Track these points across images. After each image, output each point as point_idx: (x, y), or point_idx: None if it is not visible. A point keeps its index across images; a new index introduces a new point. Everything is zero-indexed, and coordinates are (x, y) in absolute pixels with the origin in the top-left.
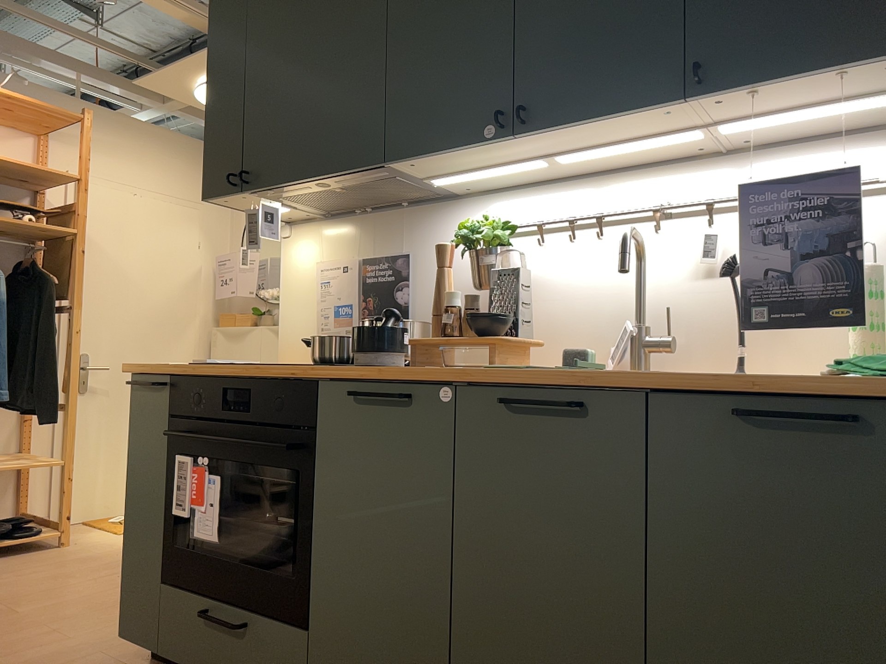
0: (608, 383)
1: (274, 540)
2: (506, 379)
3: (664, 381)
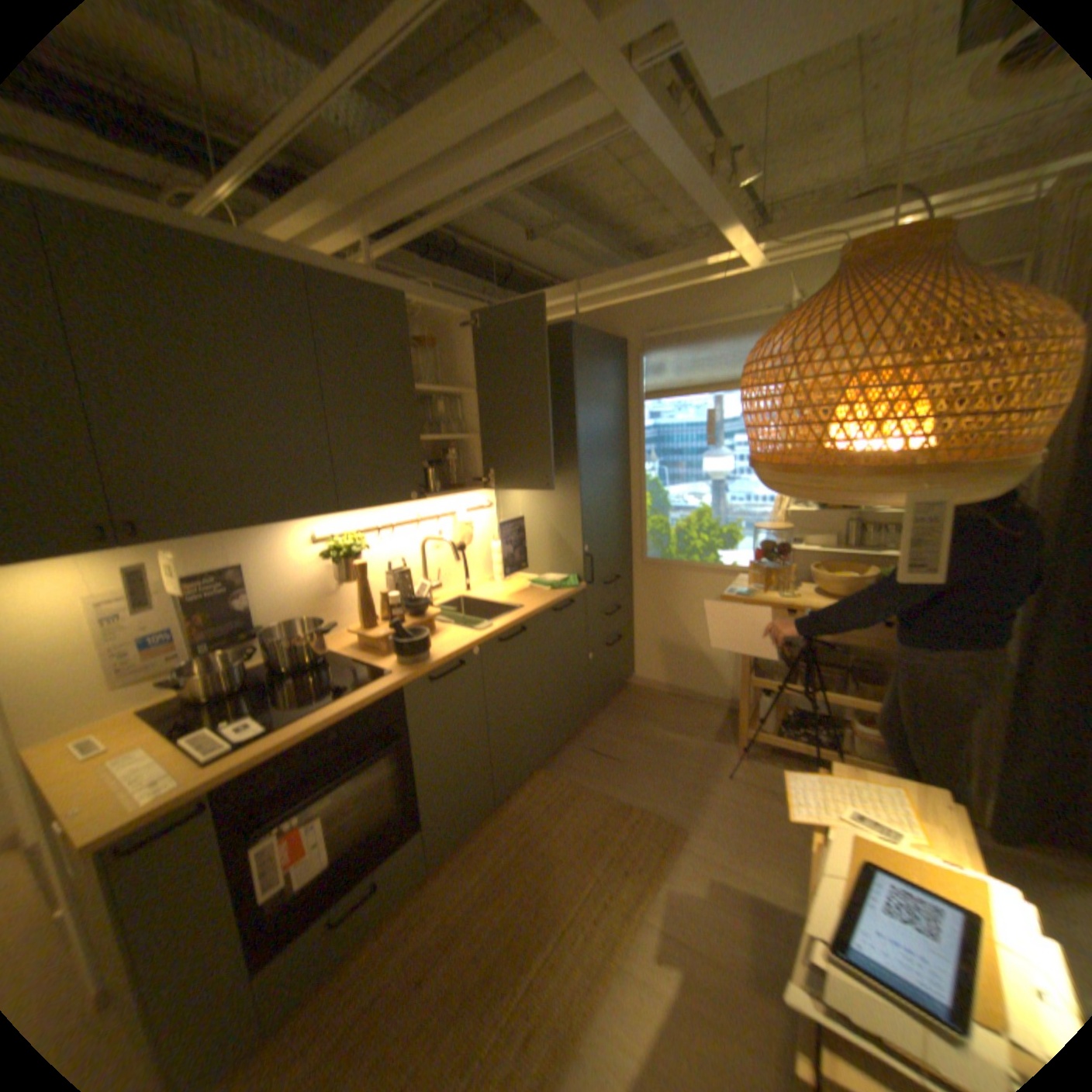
0: (529, 617)
1: (363, 819)
2: (500, 632)
3: (542, 609)
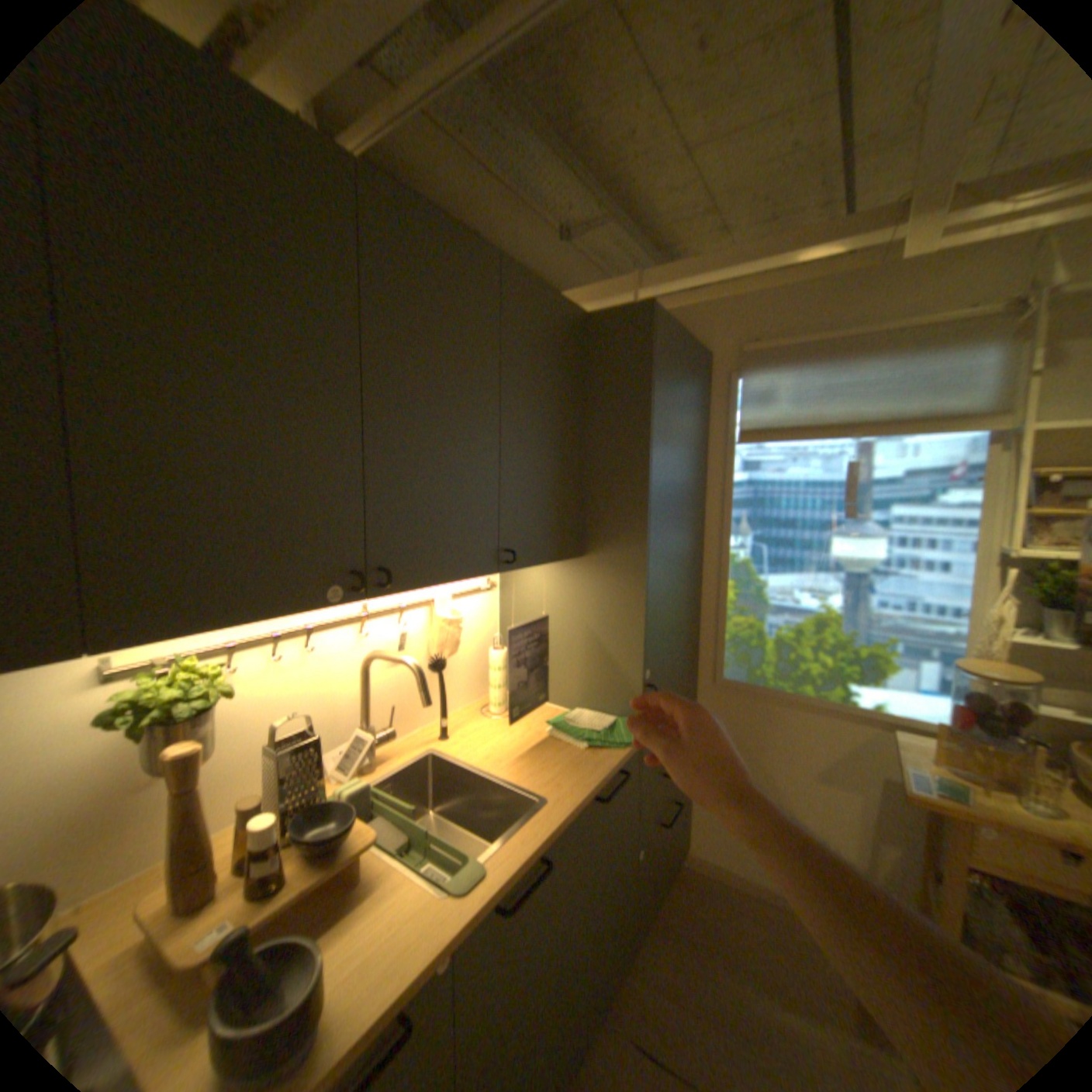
0: (558, 832)
1: None
2: (503, 891)
3: (581, 808)
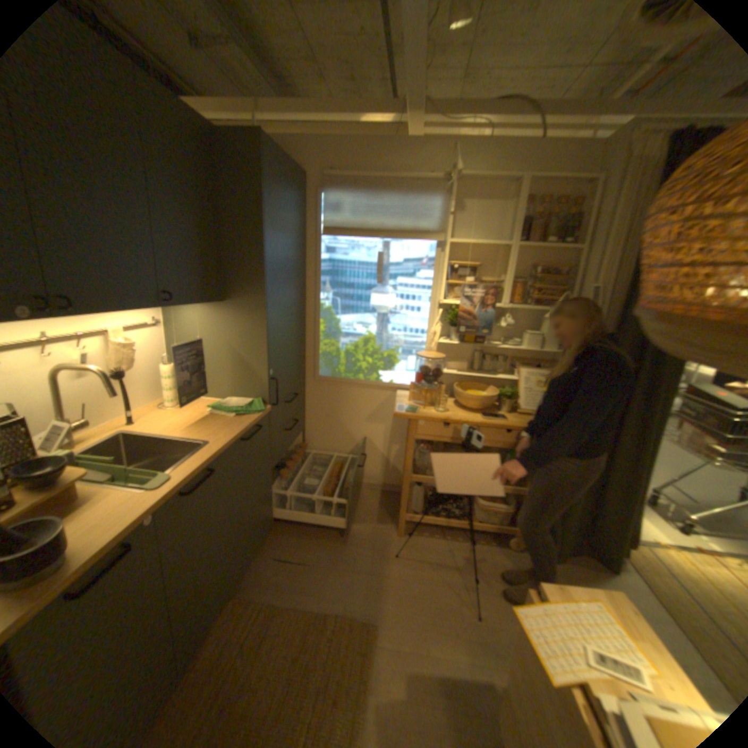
0: (217, 455)
1: None
2: (183, 484)
3: (231, 443)
